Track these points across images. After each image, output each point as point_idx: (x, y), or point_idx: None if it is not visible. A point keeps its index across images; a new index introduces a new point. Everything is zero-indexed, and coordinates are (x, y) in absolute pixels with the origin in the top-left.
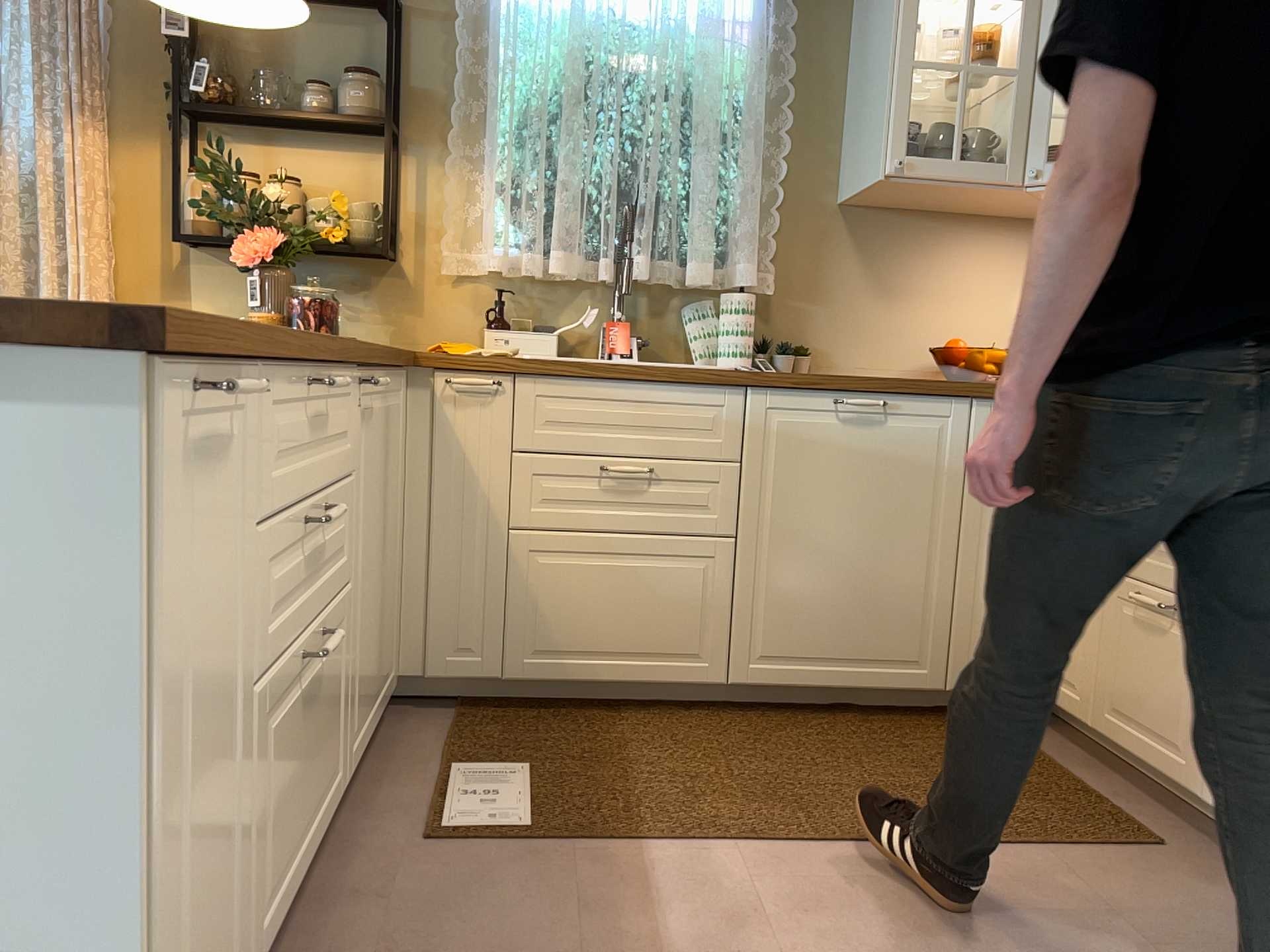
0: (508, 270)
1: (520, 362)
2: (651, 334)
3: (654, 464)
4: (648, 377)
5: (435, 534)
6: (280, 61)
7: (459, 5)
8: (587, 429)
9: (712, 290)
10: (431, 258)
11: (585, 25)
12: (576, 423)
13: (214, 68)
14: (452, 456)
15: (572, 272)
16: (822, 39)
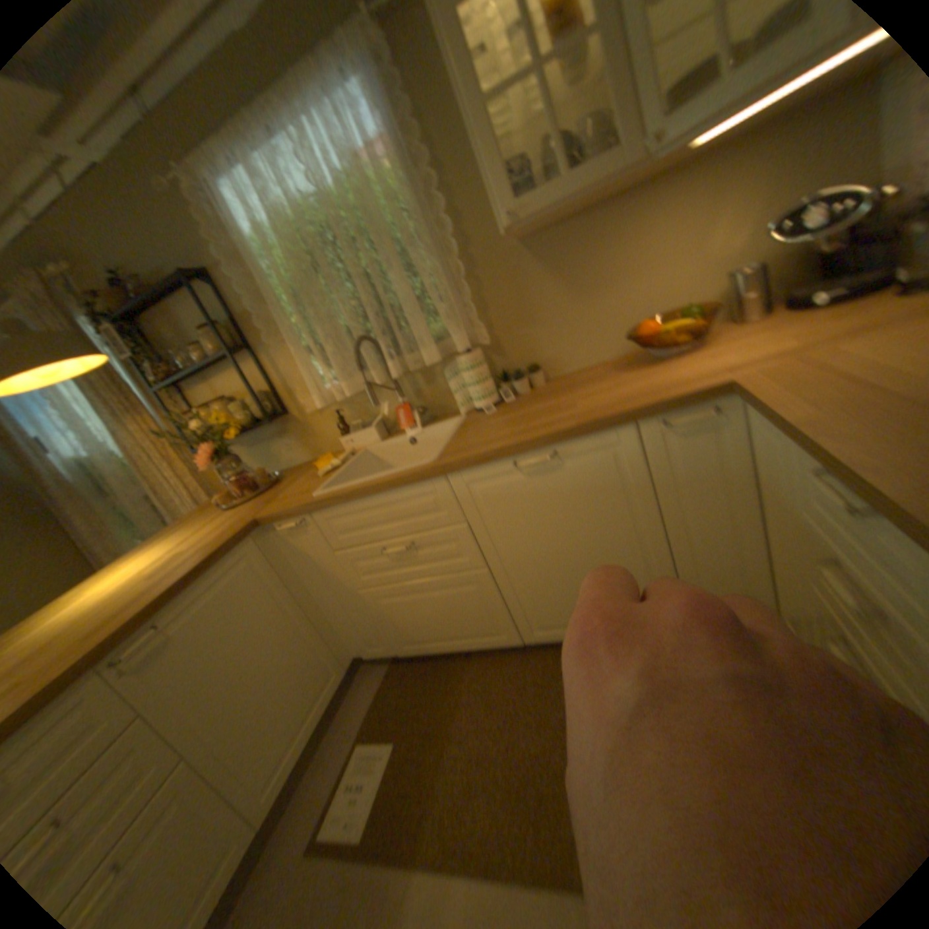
0: (330, 401)
1: (305, 506)
2: (432, 396)
3: (412, 537)
4: (377, 491)
5: (326, 597)
6: (179, 334)
7: (213, 254)
8: (365, 528)
9: (454, 353)
10: (301, 404)
11: (283, 217)
12: (357, 527)
13: (146, 363)
14: (309, 560)
15: (359, 390)
16: (443, 103)
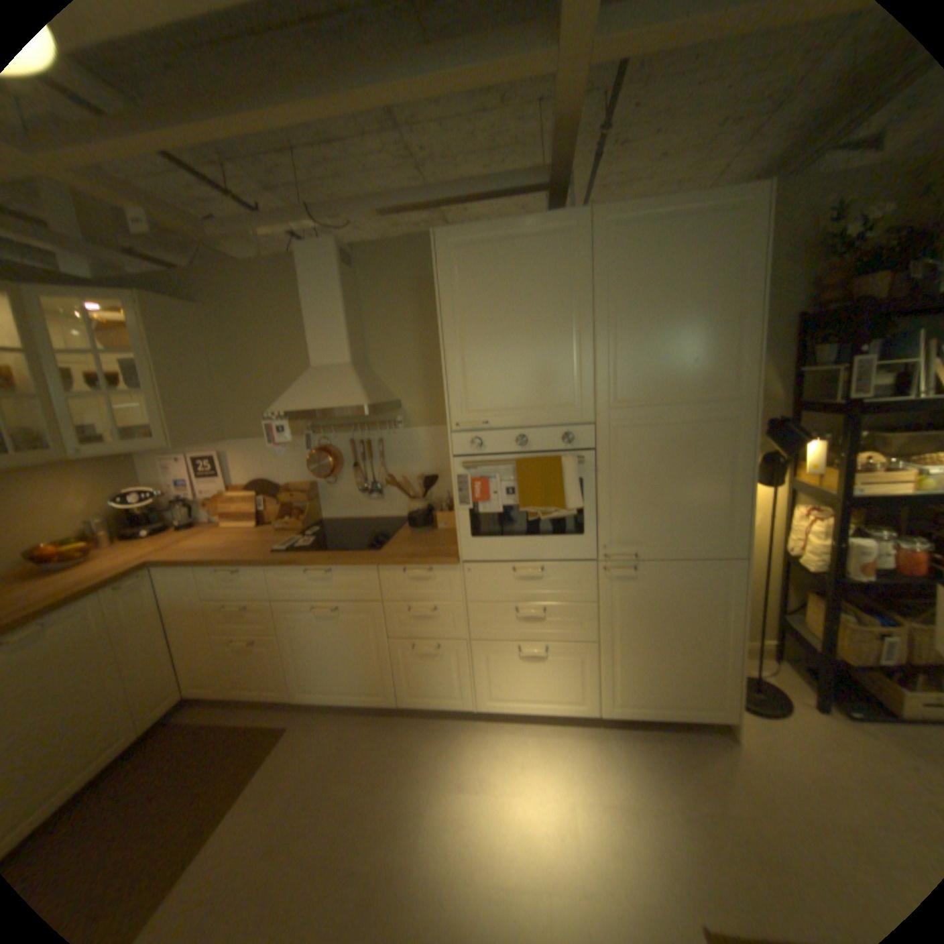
0: None
1: None
2: None
3: None
4: None
5: None
6: None
7: None
8: None
9: None
10: None
11: None
12: None
13: None
14: None
15: None
16: None
